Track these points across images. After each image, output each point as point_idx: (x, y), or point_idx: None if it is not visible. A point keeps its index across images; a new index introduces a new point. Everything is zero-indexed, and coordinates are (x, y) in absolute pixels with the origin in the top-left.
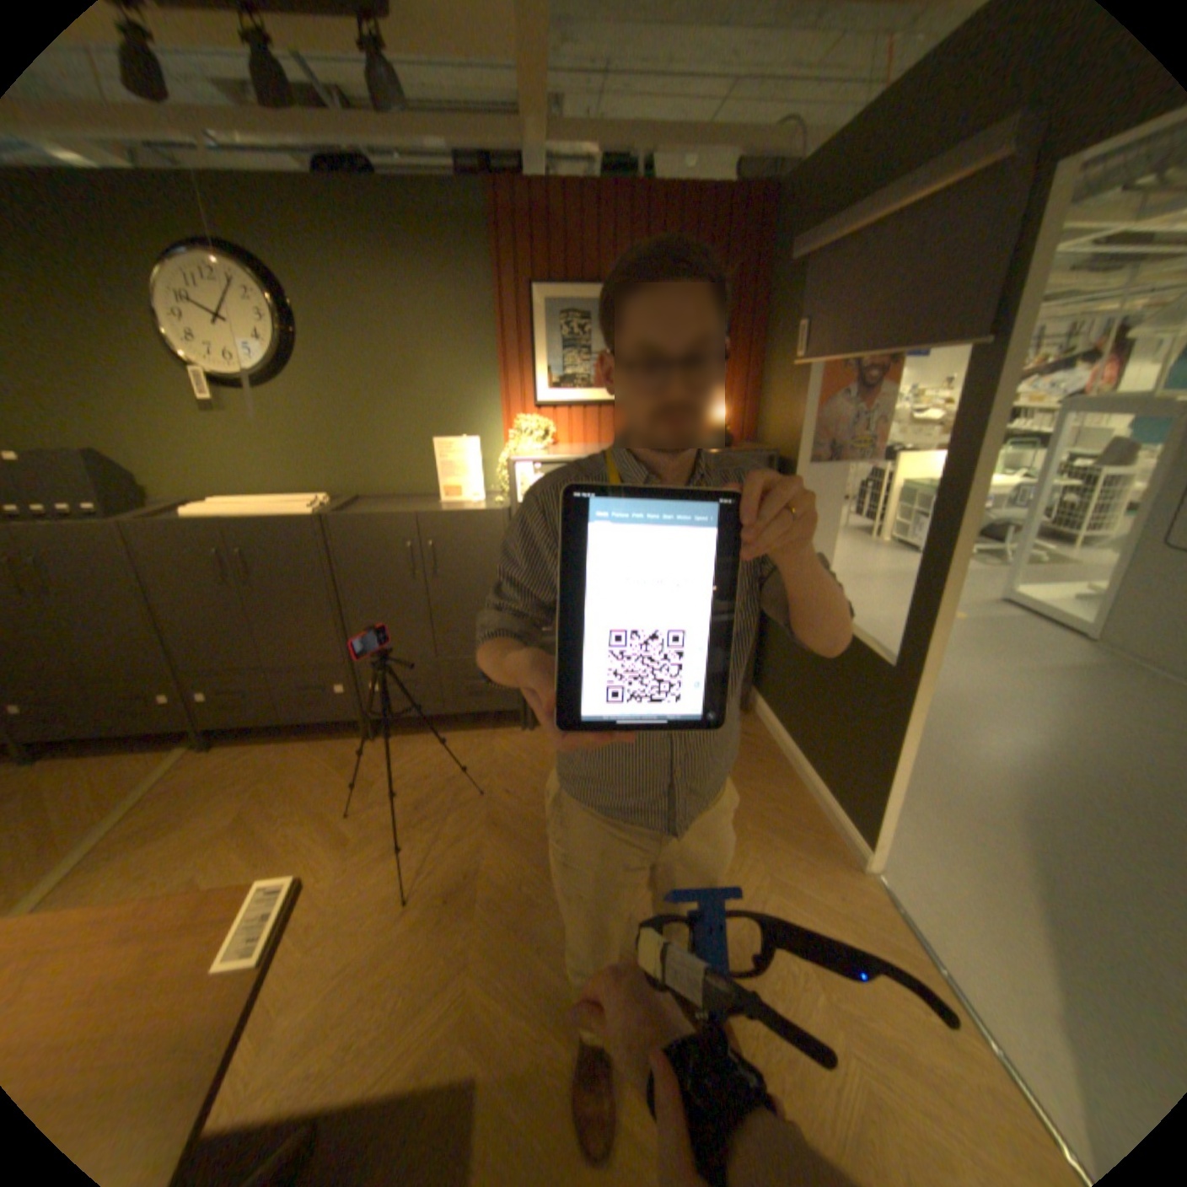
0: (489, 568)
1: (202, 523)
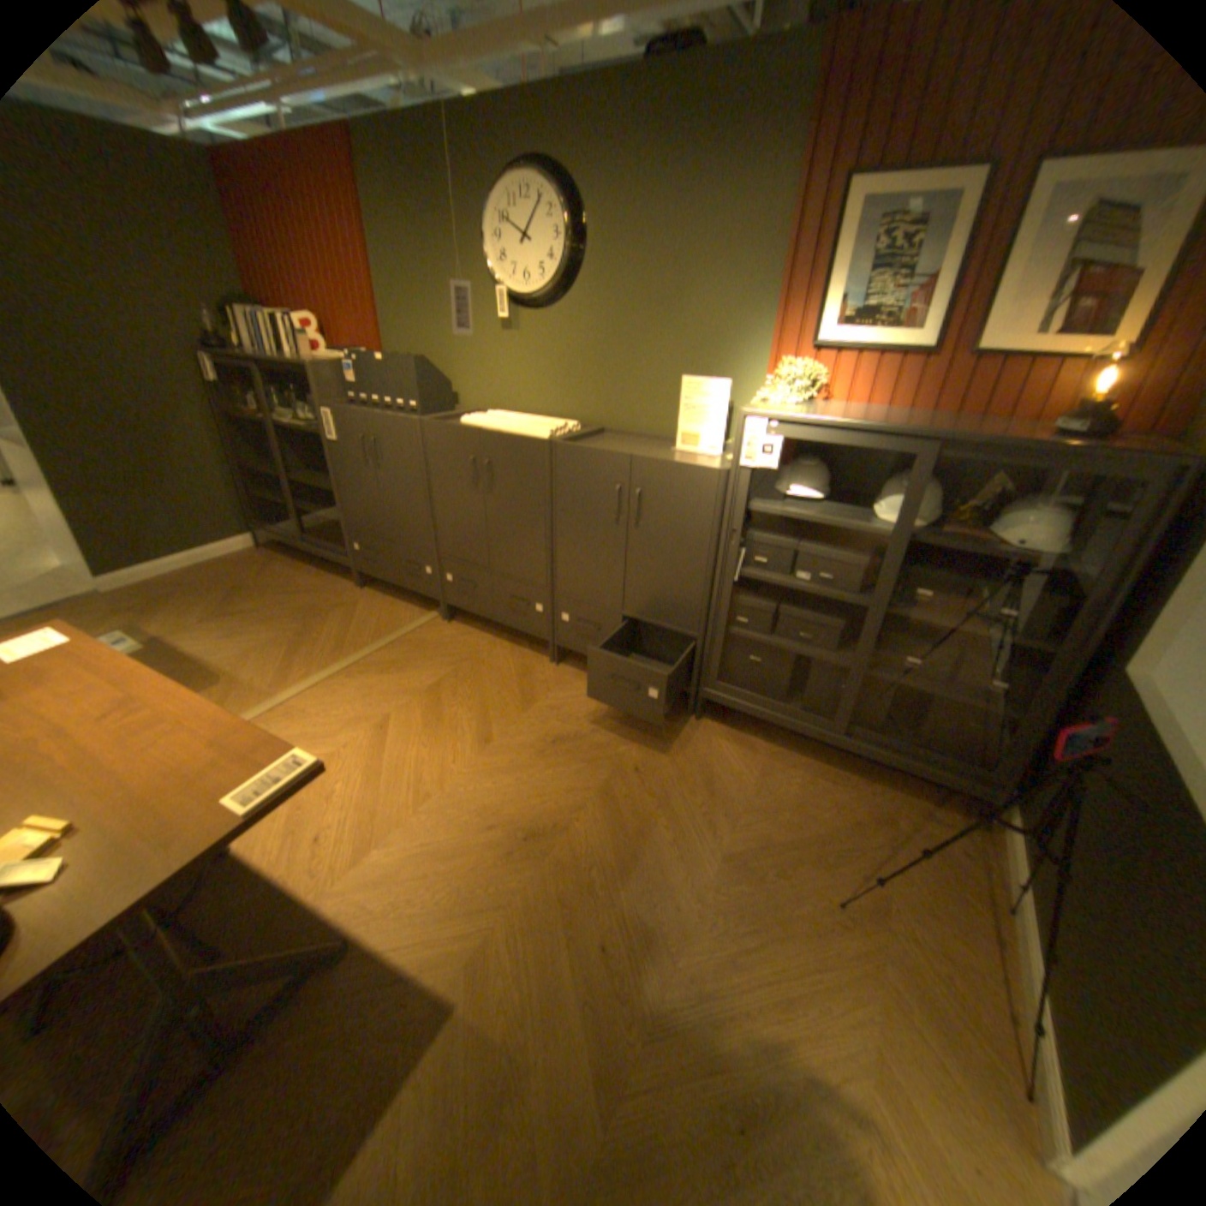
0: (690, 533)
1: (467, 431)
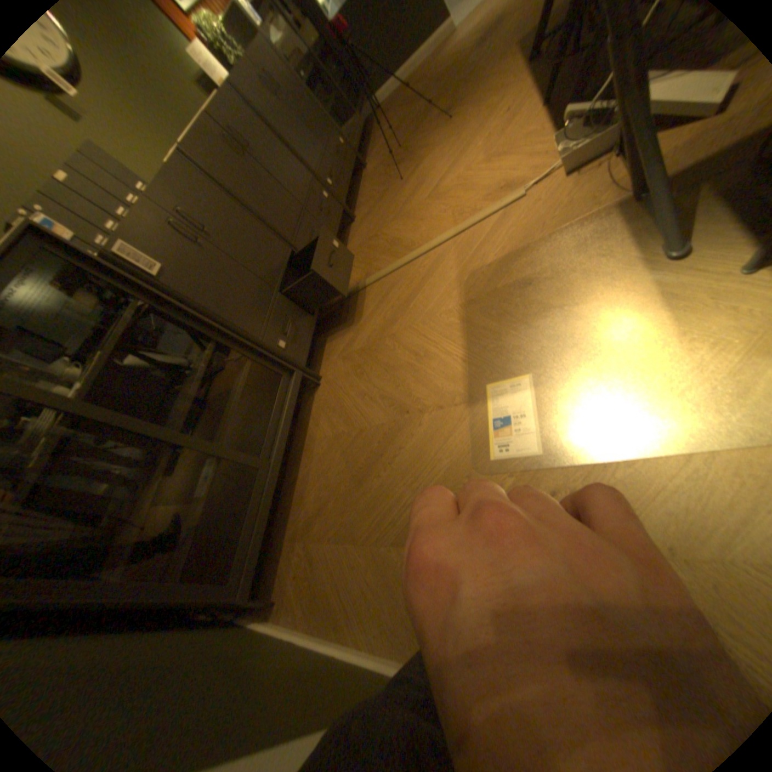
0: (286, 73)
1: (202, 118)
